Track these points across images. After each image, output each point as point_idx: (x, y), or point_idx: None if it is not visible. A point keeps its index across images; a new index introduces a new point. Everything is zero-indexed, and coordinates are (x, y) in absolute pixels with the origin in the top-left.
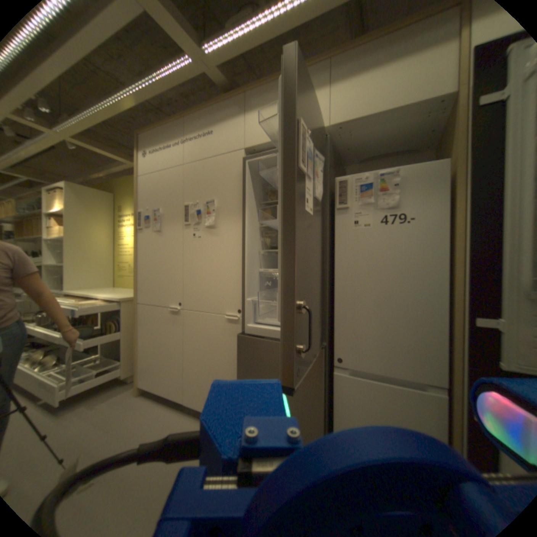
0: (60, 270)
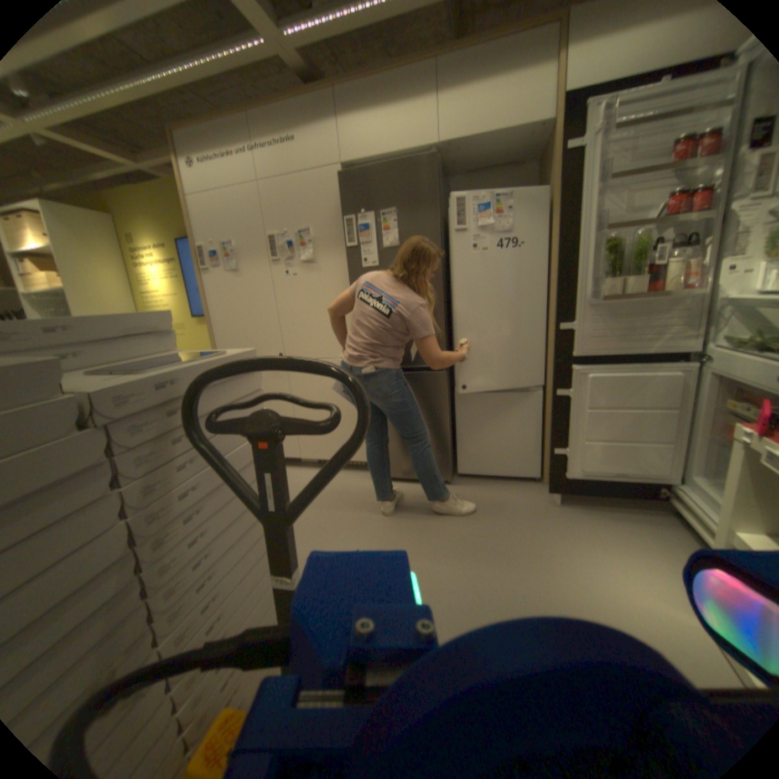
0: None
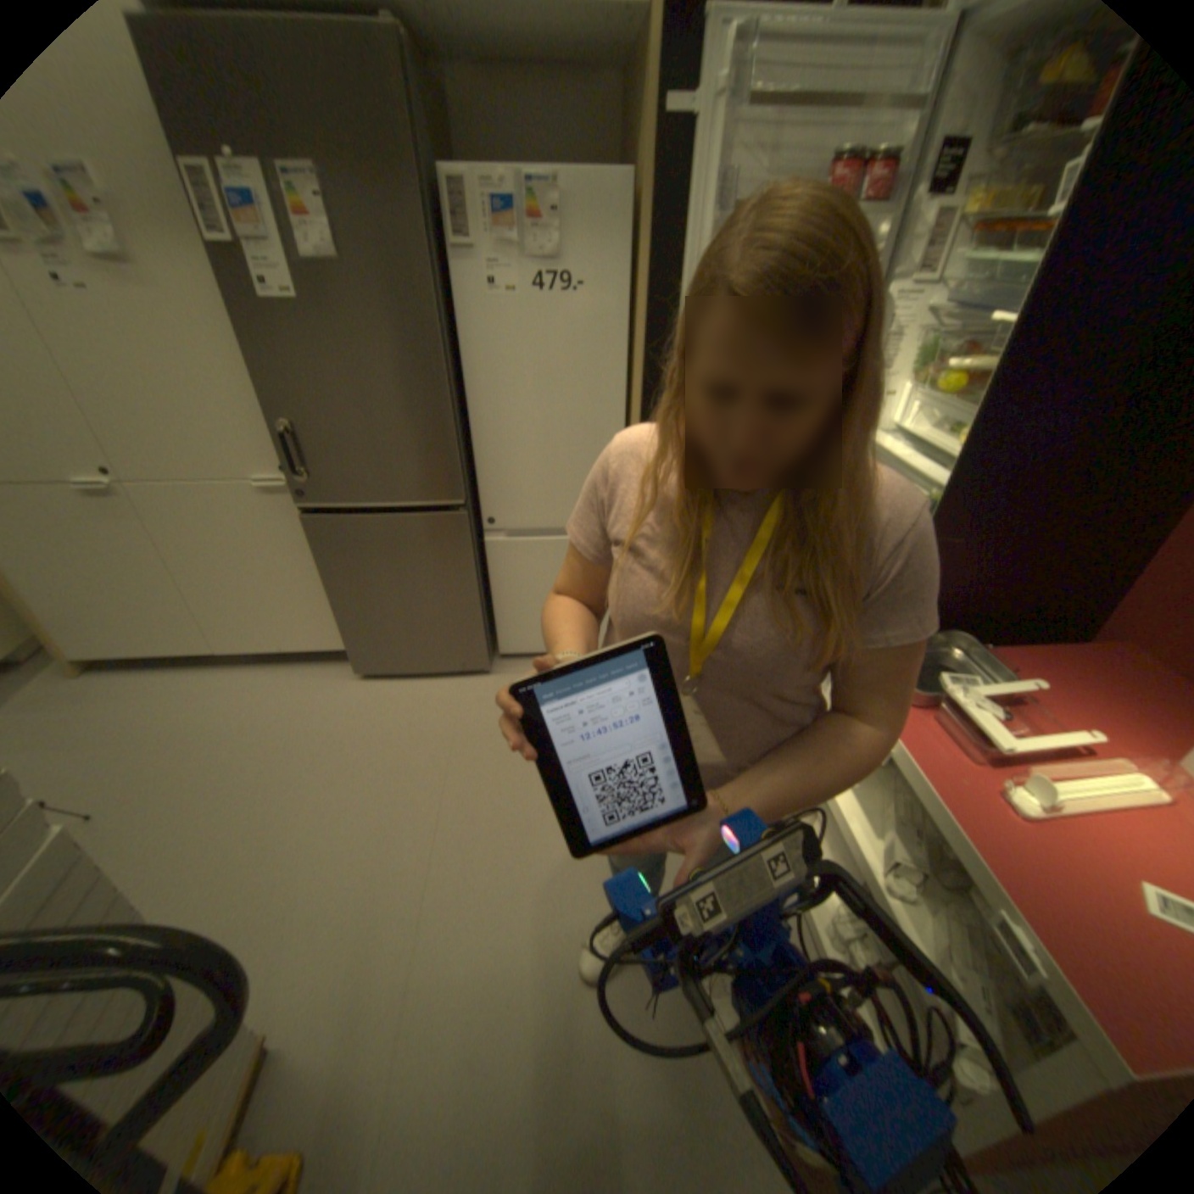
0: None
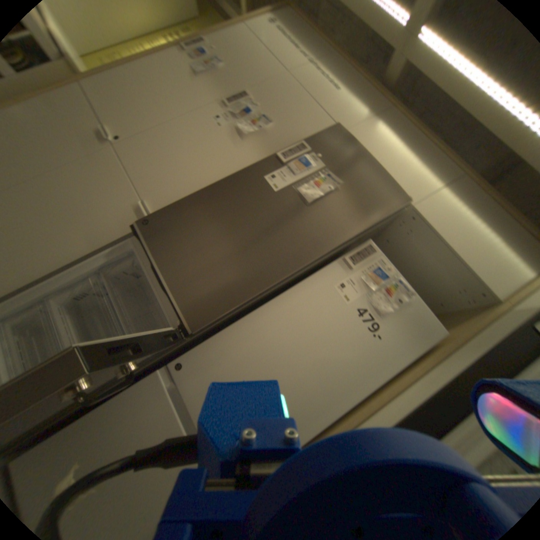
0: None
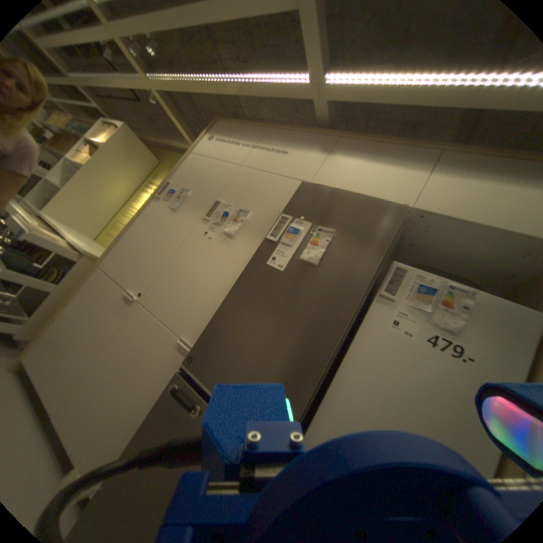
0: (57, 195)
